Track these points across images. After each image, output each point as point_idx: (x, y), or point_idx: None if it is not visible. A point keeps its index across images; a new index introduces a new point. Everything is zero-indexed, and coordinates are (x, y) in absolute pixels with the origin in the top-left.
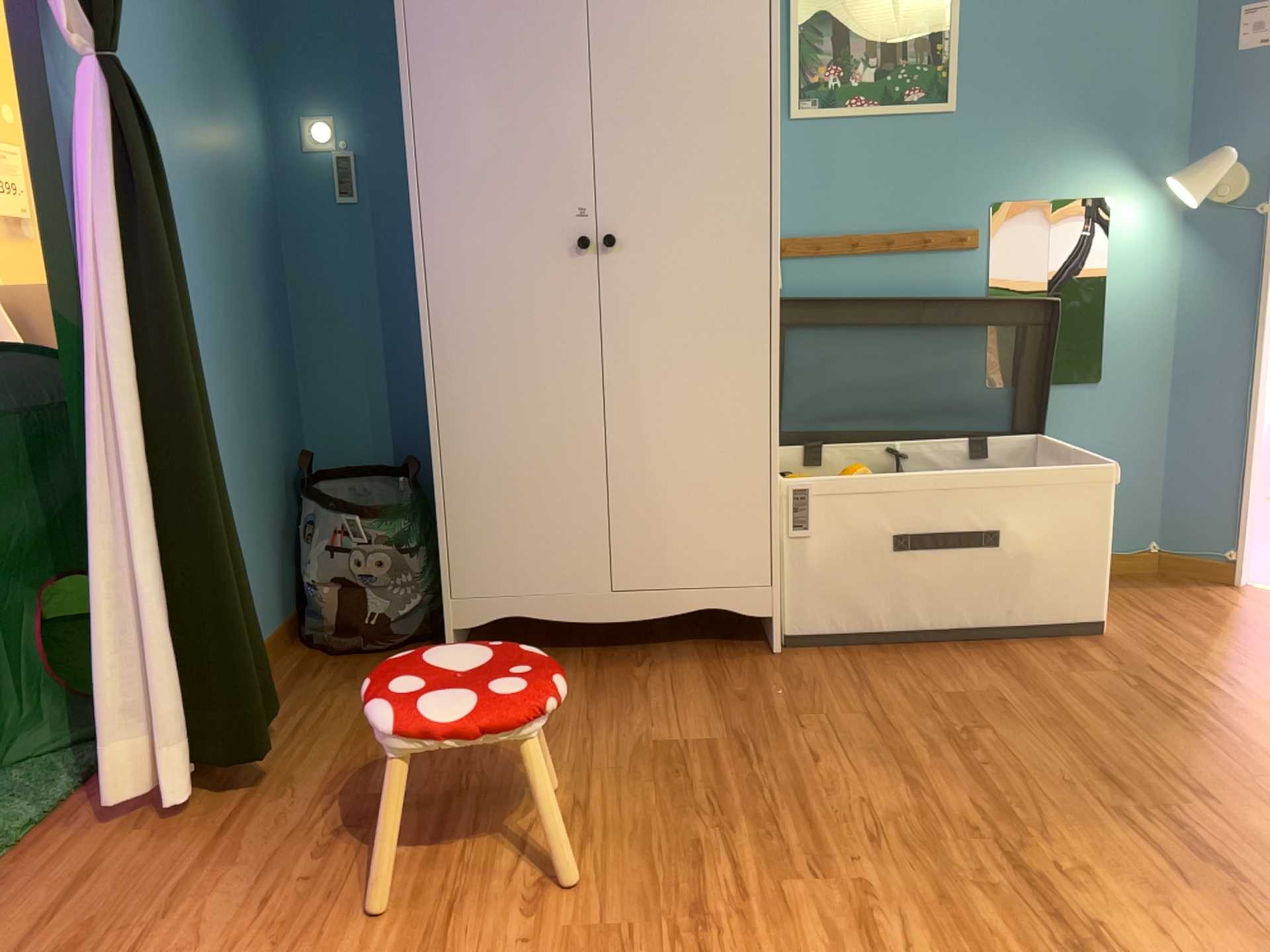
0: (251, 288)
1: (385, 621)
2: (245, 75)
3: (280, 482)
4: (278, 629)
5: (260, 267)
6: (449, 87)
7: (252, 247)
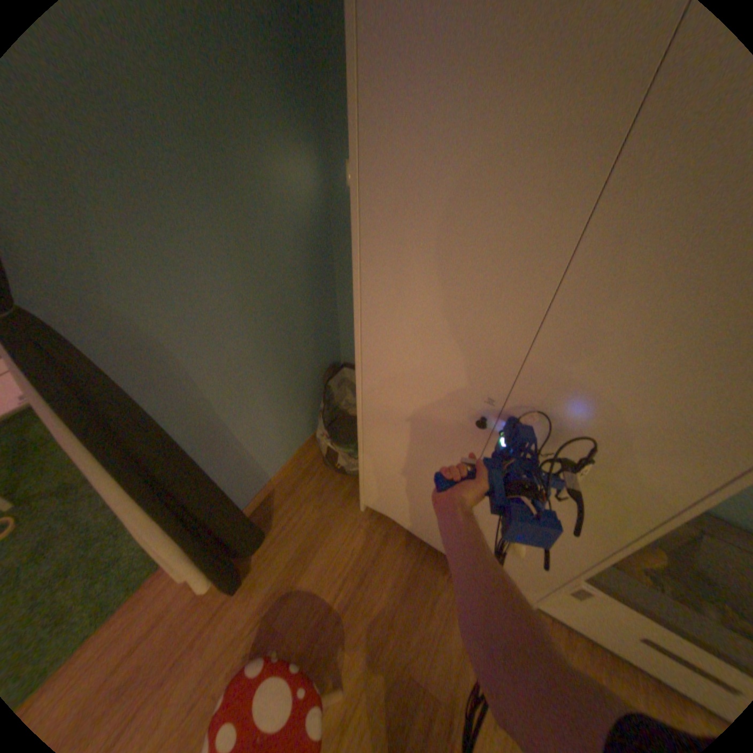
0: (295, 297)
1: (344, 470)
2: (294, 128)
3: (315, 381)
4: (307, 442)
5: (305, 278)
6: (400, 255)
7: (297, 269)
